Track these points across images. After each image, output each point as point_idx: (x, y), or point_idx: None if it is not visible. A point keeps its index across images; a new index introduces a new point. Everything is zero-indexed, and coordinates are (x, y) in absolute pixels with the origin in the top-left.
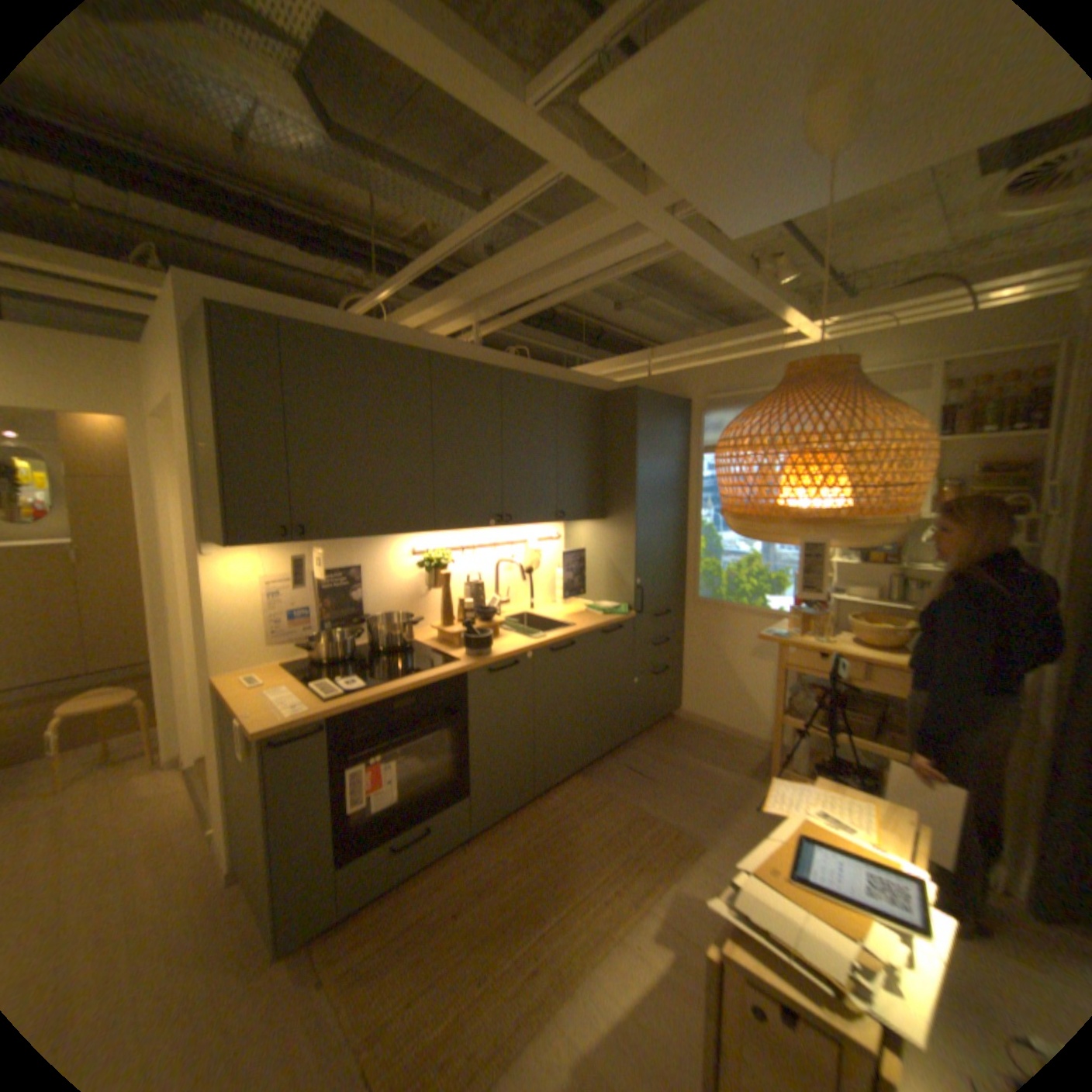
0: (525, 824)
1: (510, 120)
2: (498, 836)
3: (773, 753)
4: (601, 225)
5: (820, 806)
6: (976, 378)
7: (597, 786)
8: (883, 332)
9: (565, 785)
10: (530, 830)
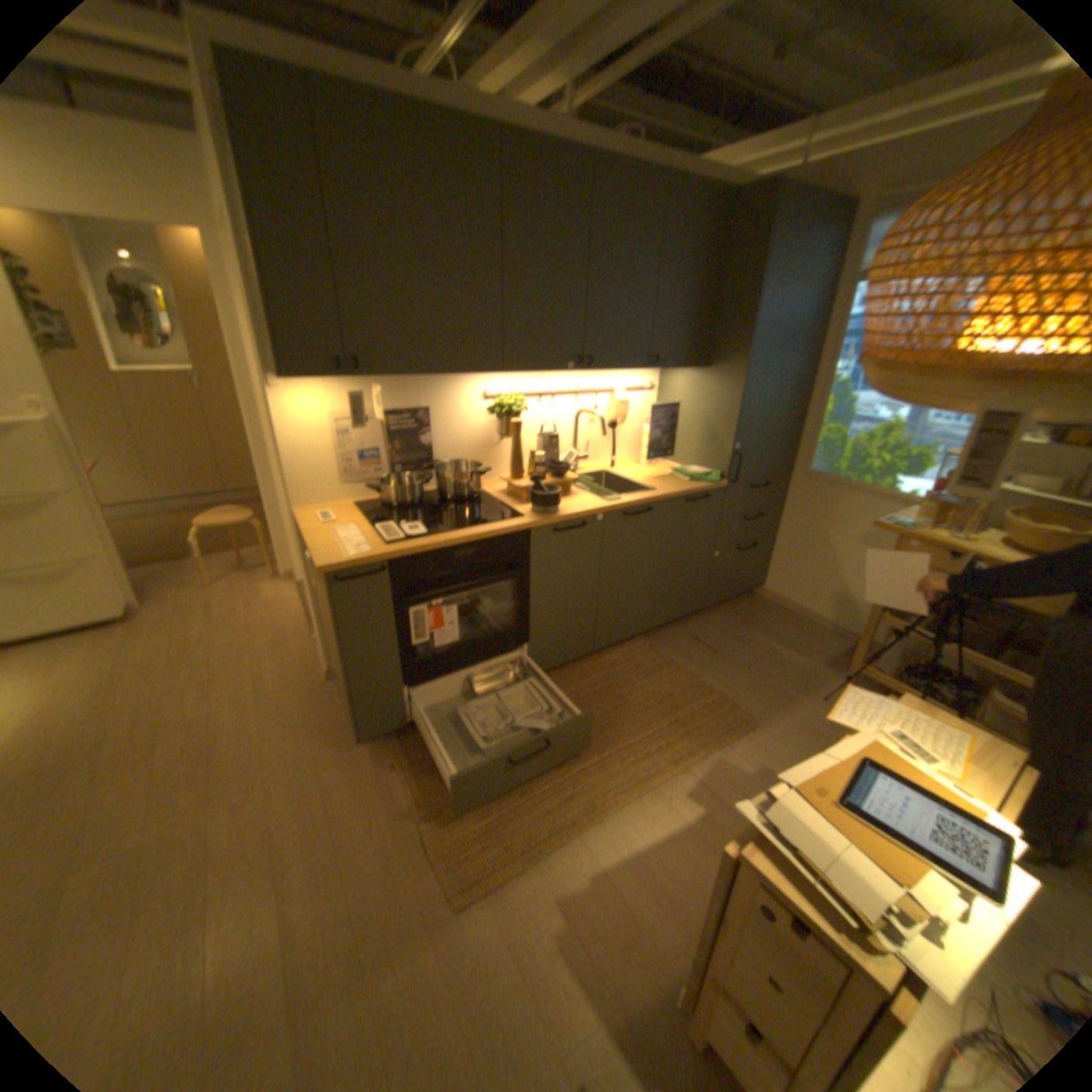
0: (581, 674)
1: None
2: (555, 680)
3: (859, 645)
4: None
5: (899, 724)
6: None
7: (658, 650)
8: None
9: (626, 645)
10: (585, 680)
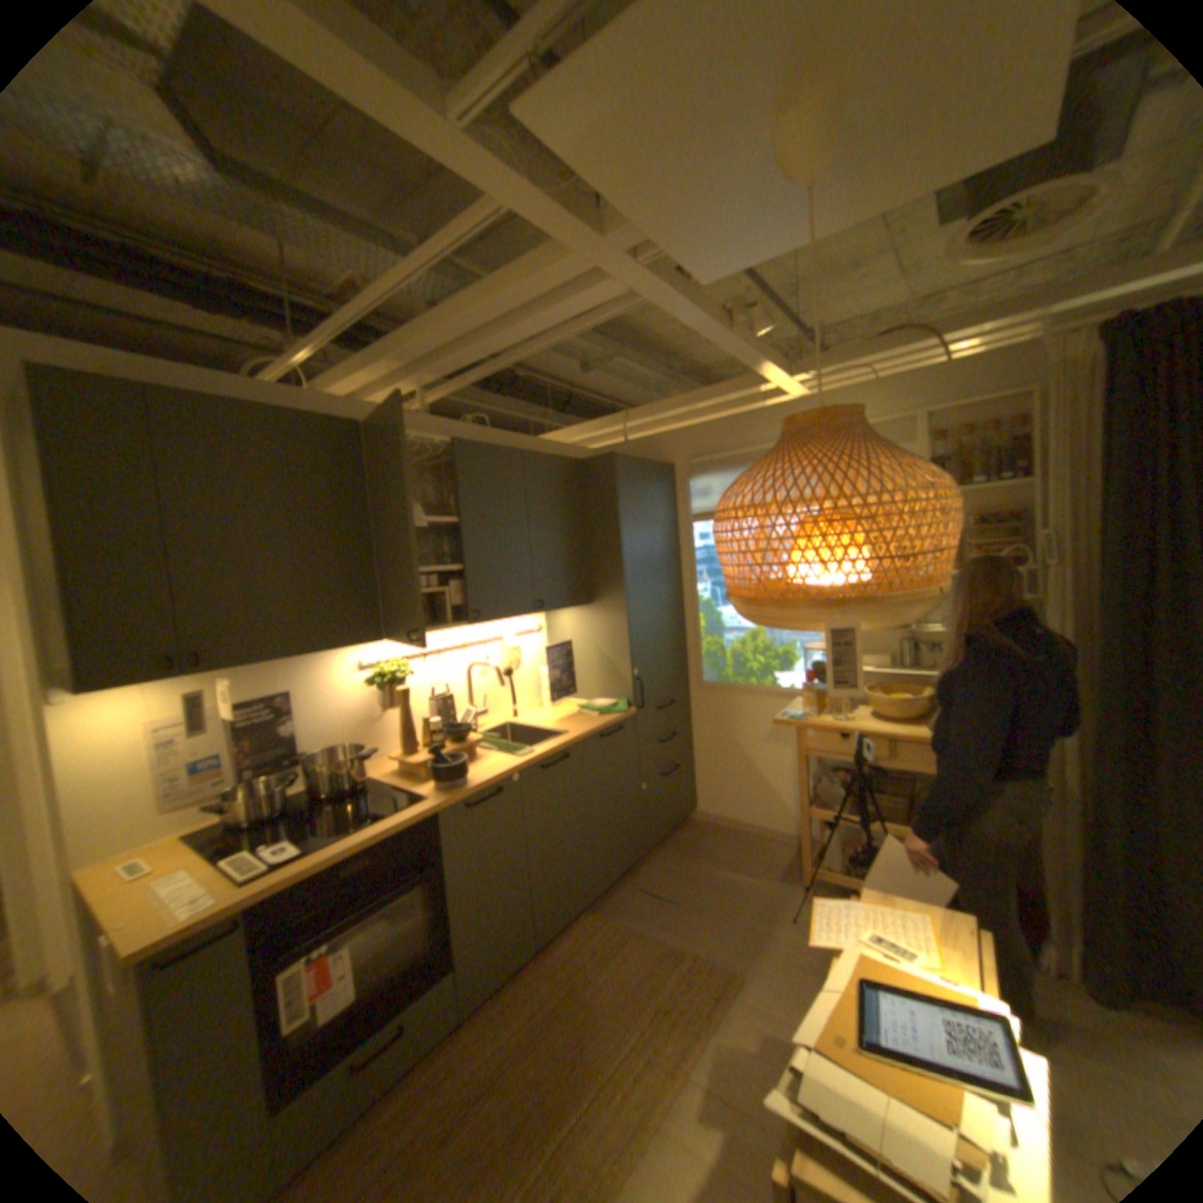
0: (527, 989)
1: (430, 137)
2: (495, 1012)
3: (801, 848)
4: (556, 270)
5: (871, 927)
6: (958, 429)
7: (610, 923)
8: (862, 385)
9: (573, 928)
10: (534, 997)
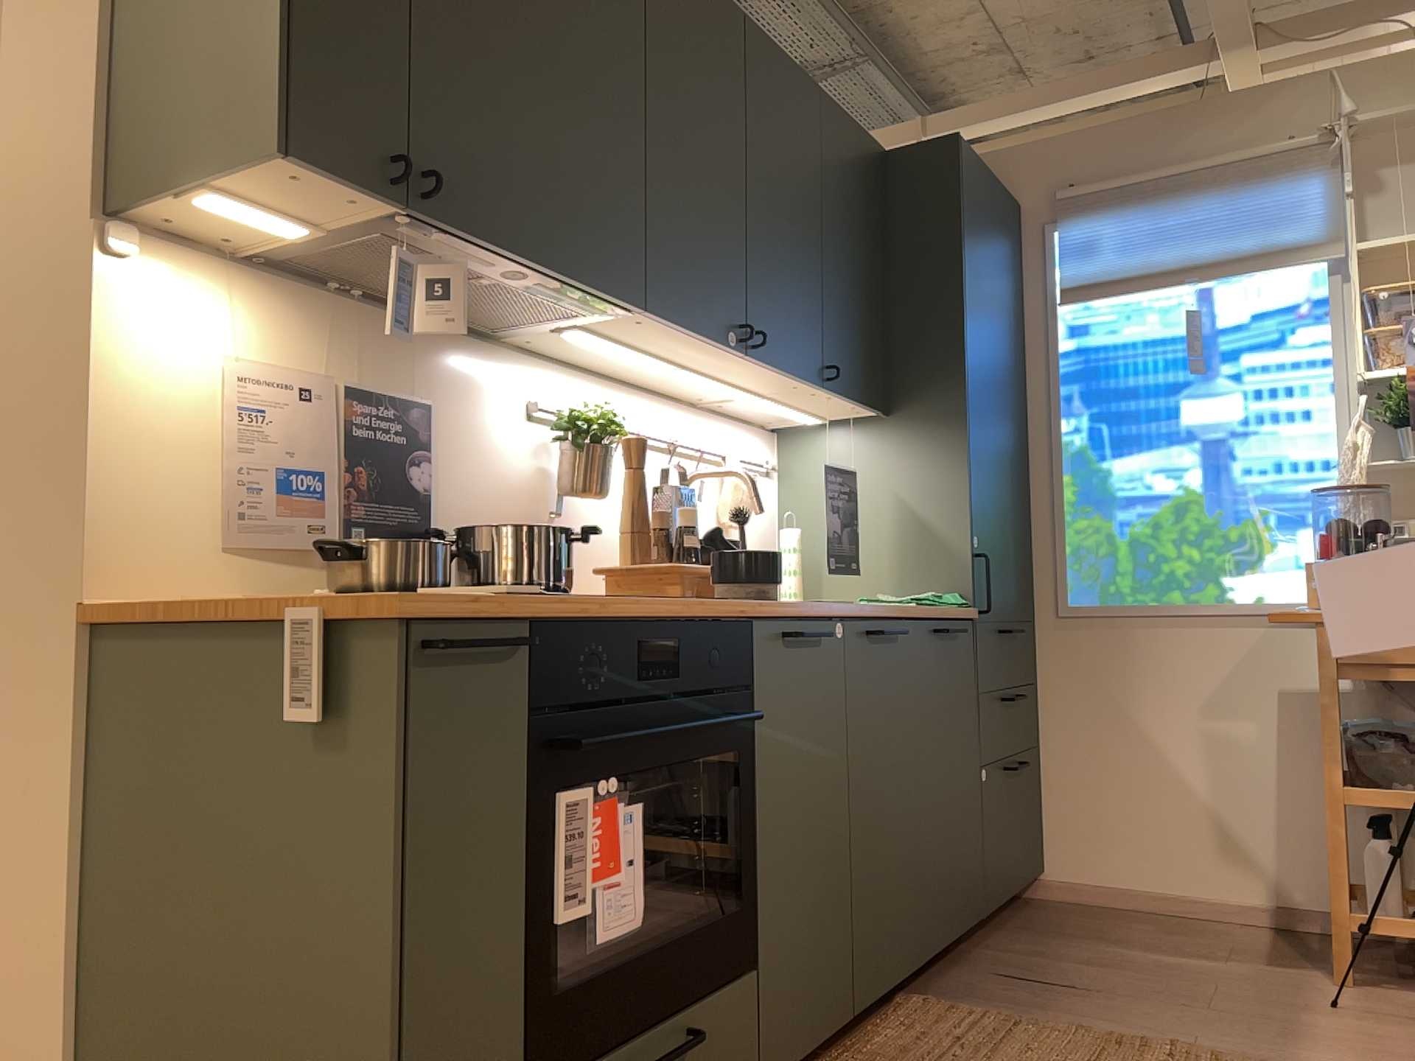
0: None
1: None
2: None
3: (1283, 926)
4: None
5: None
6: None
7: (965, 1006)
8: (1393, 59)
9: (892, 1010)
10: None
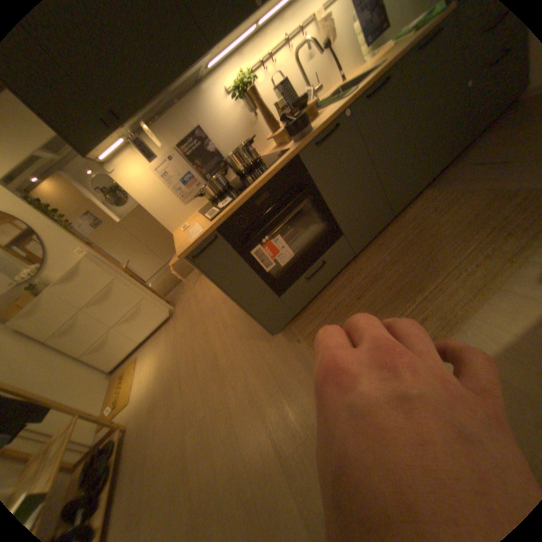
0: (392, 233)
1: None
2: (375, 246)
3: None
4: None
5: None
6: None
7: (447, 188)
8: None
9: (418, 198)
10: (397, 236)
